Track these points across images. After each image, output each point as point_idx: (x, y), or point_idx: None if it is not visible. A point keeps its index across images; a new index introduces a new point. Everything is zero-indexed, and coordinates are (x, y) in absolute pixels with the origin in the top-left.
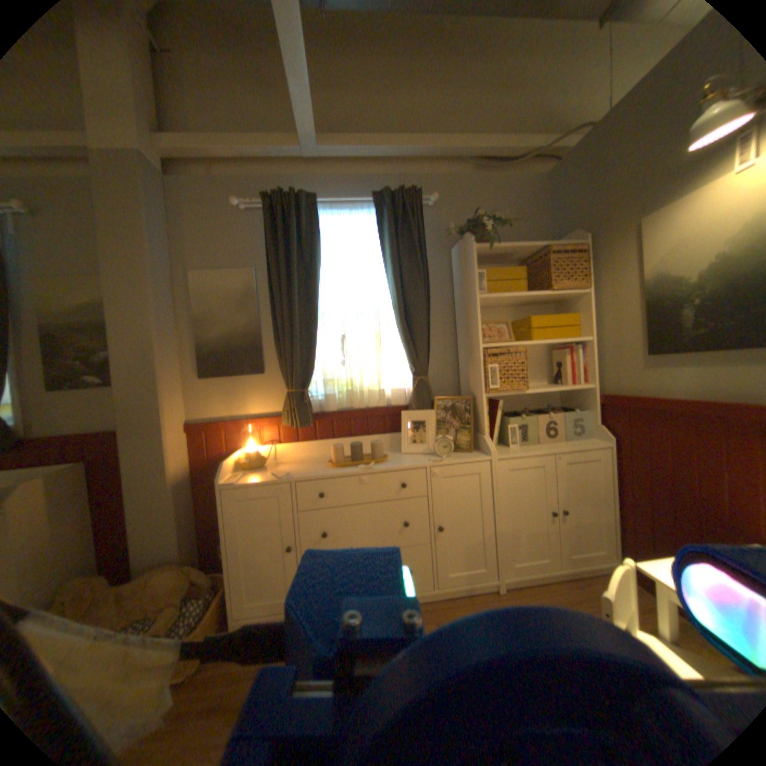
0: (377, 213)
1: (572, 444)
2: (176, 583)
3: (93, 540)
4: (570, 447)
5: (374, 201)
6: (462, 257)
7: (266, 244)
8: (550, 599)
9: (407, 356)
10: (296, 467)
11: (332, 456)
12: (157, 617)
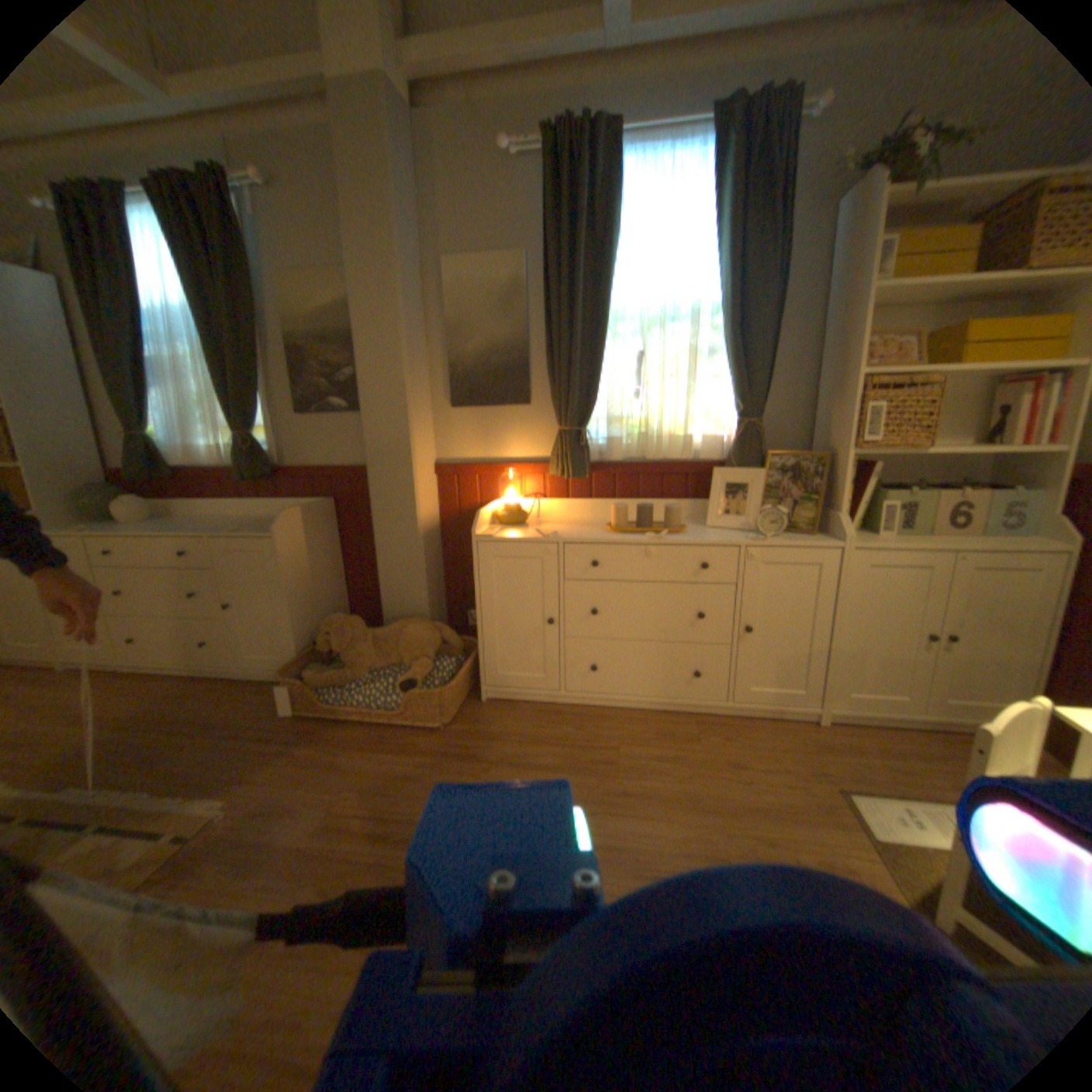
0: (718, 142)
1: (992, 541)
2: (429, 636)
3: (345, 583)
4: (988, 544)
5: (715, 121)
6: (857, 215)
7: (544, 209)
8: (896, 746)
9: (734, 387)
10: (564, 528)
11: (610, 522)
12: (411, 665)
